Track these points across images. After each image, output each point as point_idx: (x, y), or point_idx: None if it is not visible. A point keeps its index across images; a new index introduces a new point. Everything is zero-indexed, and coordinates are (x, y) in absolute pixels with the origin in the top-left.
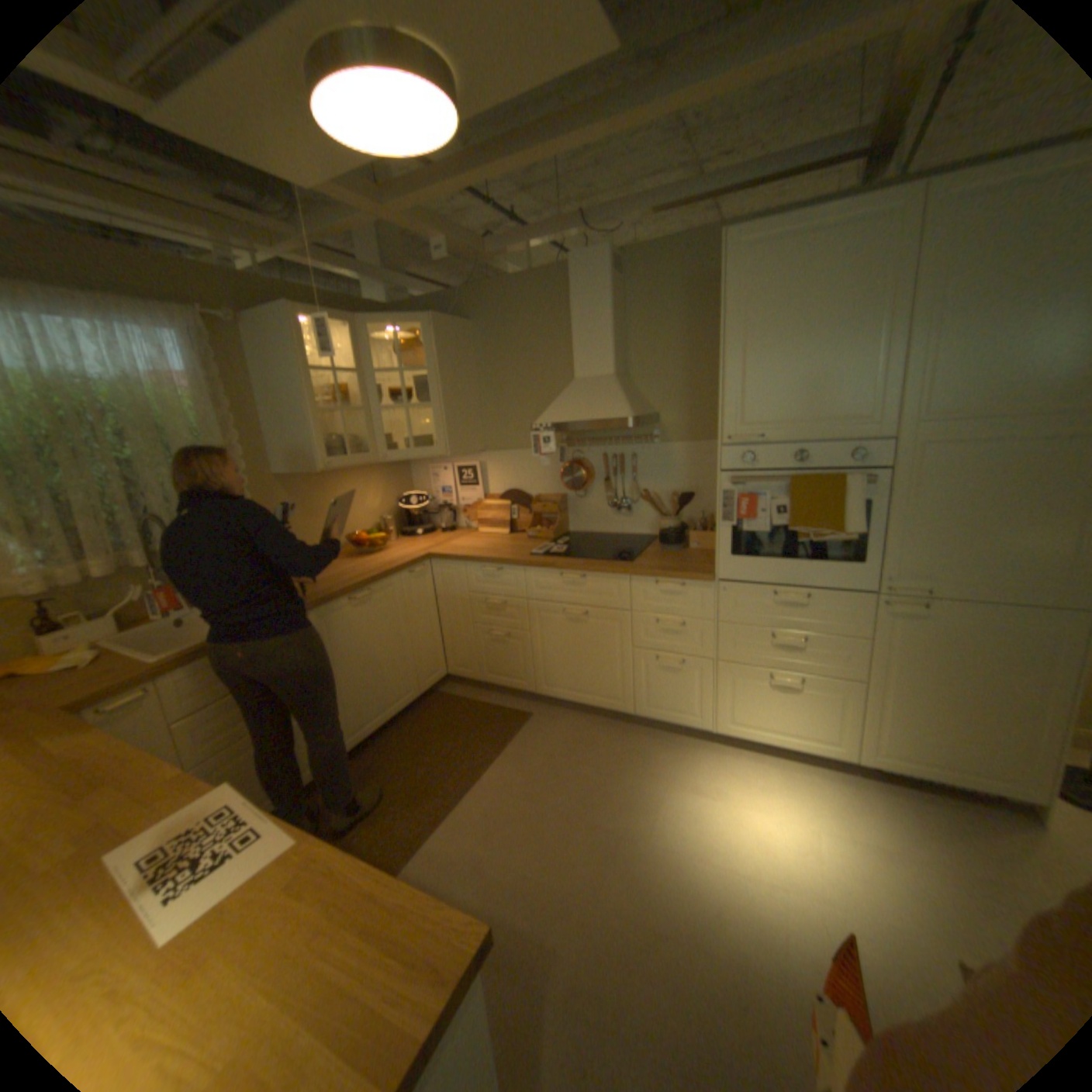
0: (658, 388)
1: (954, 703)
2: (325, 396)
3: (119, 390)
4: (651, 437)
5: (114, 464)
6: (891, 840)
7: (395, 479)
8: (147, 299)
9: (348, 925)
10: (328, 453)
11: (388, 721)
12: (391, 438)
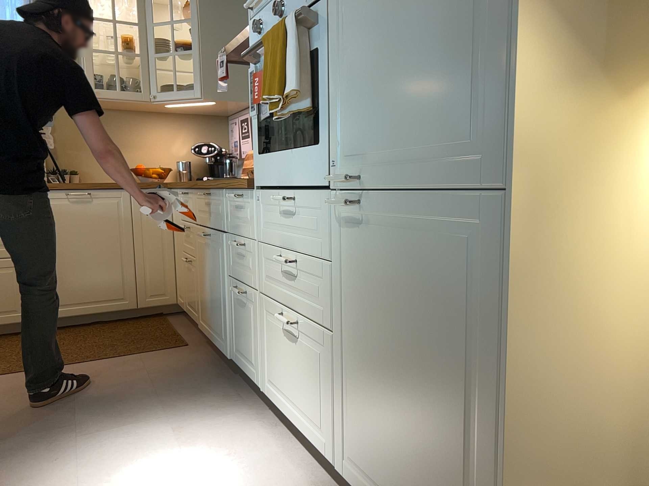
0: None
1: (397, 381)
2: (126, 47)
3: None
4: None
5: None
6: None
7: (209, 133)
8: None
9: None
10: (107, 87)
11: (93, 313)
12: (184, 88)
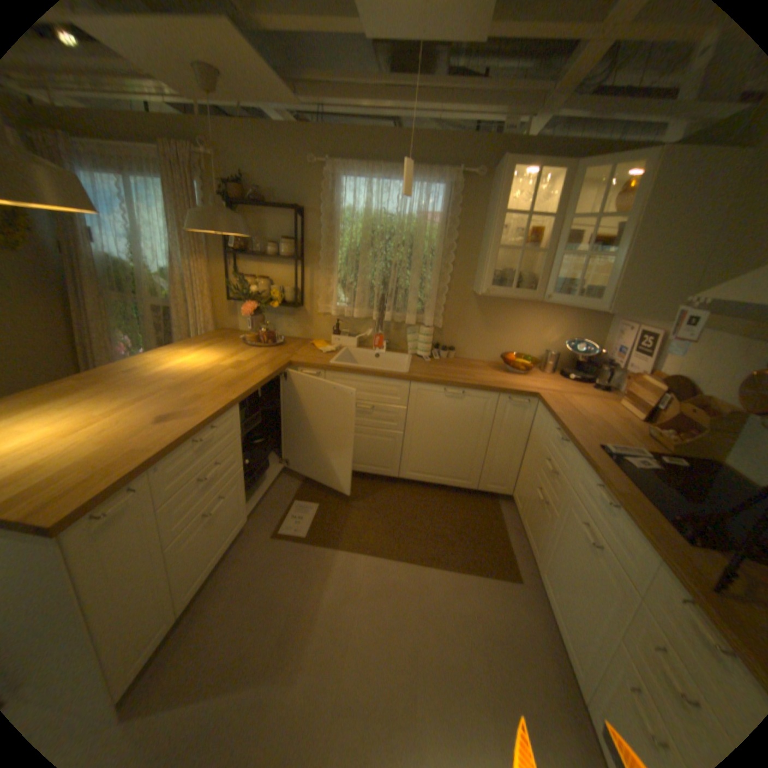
0: None
1: None
2: (531, 236)
3: (405, 221)
4: None
5: (389, 263)
6: None
7: (588, 324)
8: (440, 163)
9: (96, 475)
10: (503, 282)
11: (442, 484)
12: (582, 283)
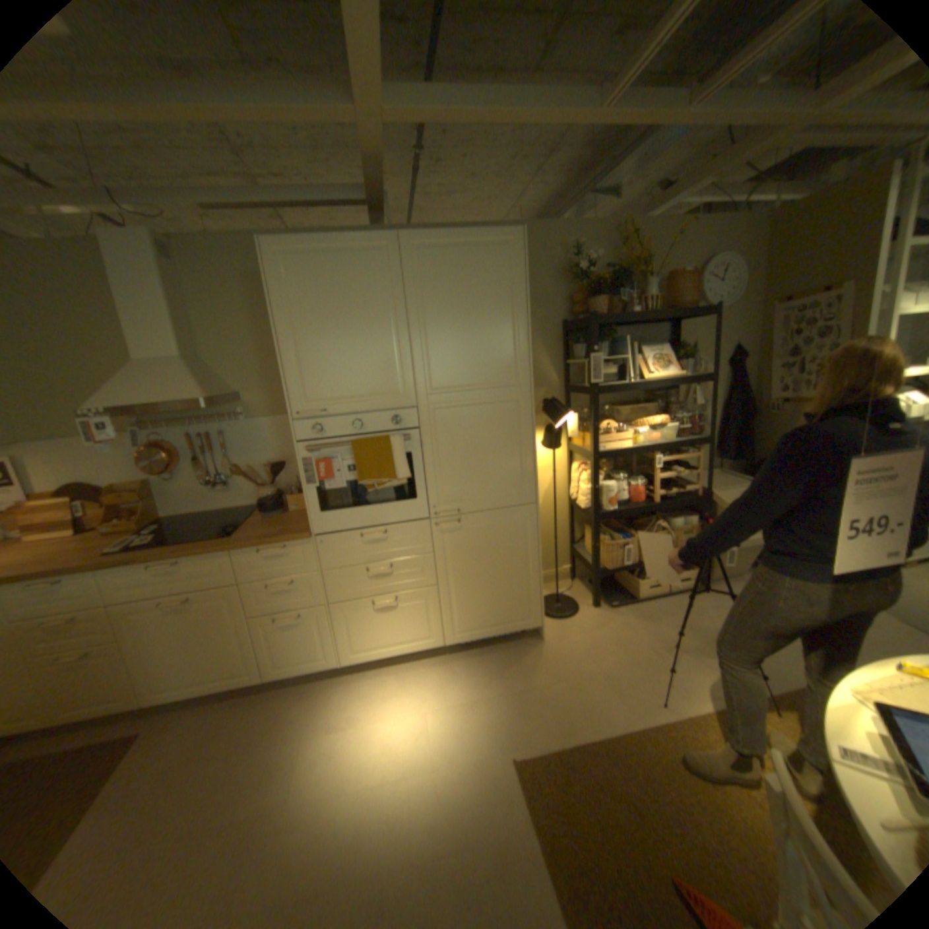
0: (234, 369)
1: (485, 580)
2: None
3: None
4: (235, 414)
5: None
6: (468, 693)
7: None
8: None
9: None
10: None
11: None
12: None
